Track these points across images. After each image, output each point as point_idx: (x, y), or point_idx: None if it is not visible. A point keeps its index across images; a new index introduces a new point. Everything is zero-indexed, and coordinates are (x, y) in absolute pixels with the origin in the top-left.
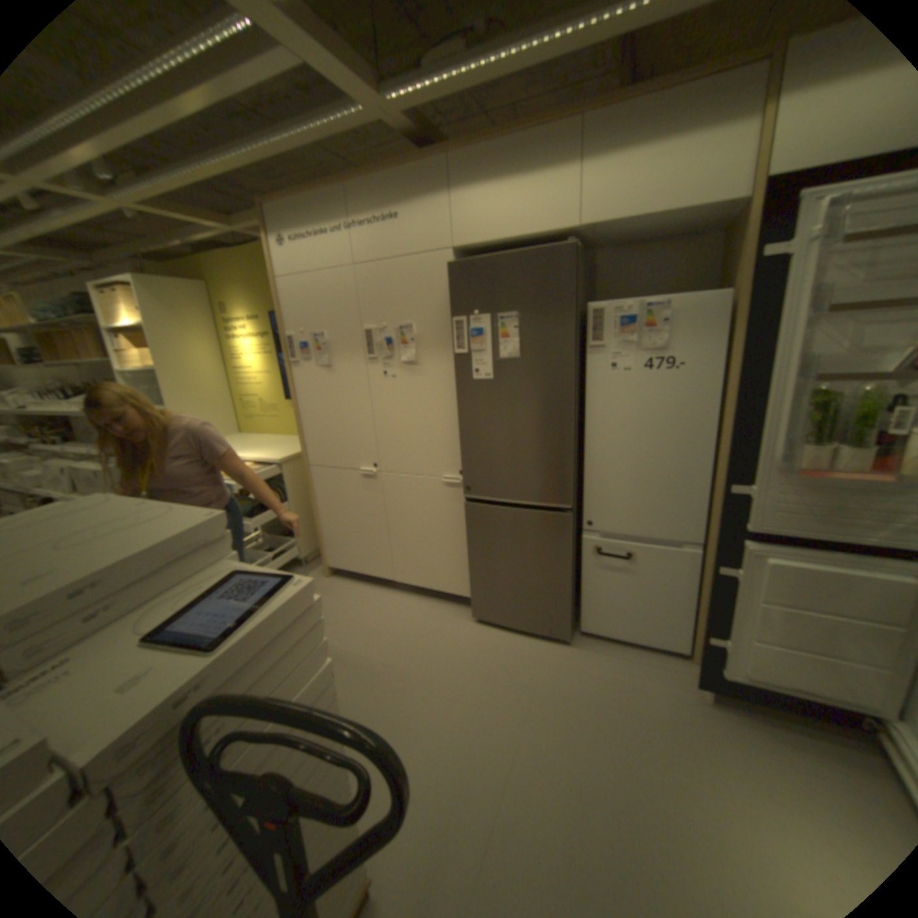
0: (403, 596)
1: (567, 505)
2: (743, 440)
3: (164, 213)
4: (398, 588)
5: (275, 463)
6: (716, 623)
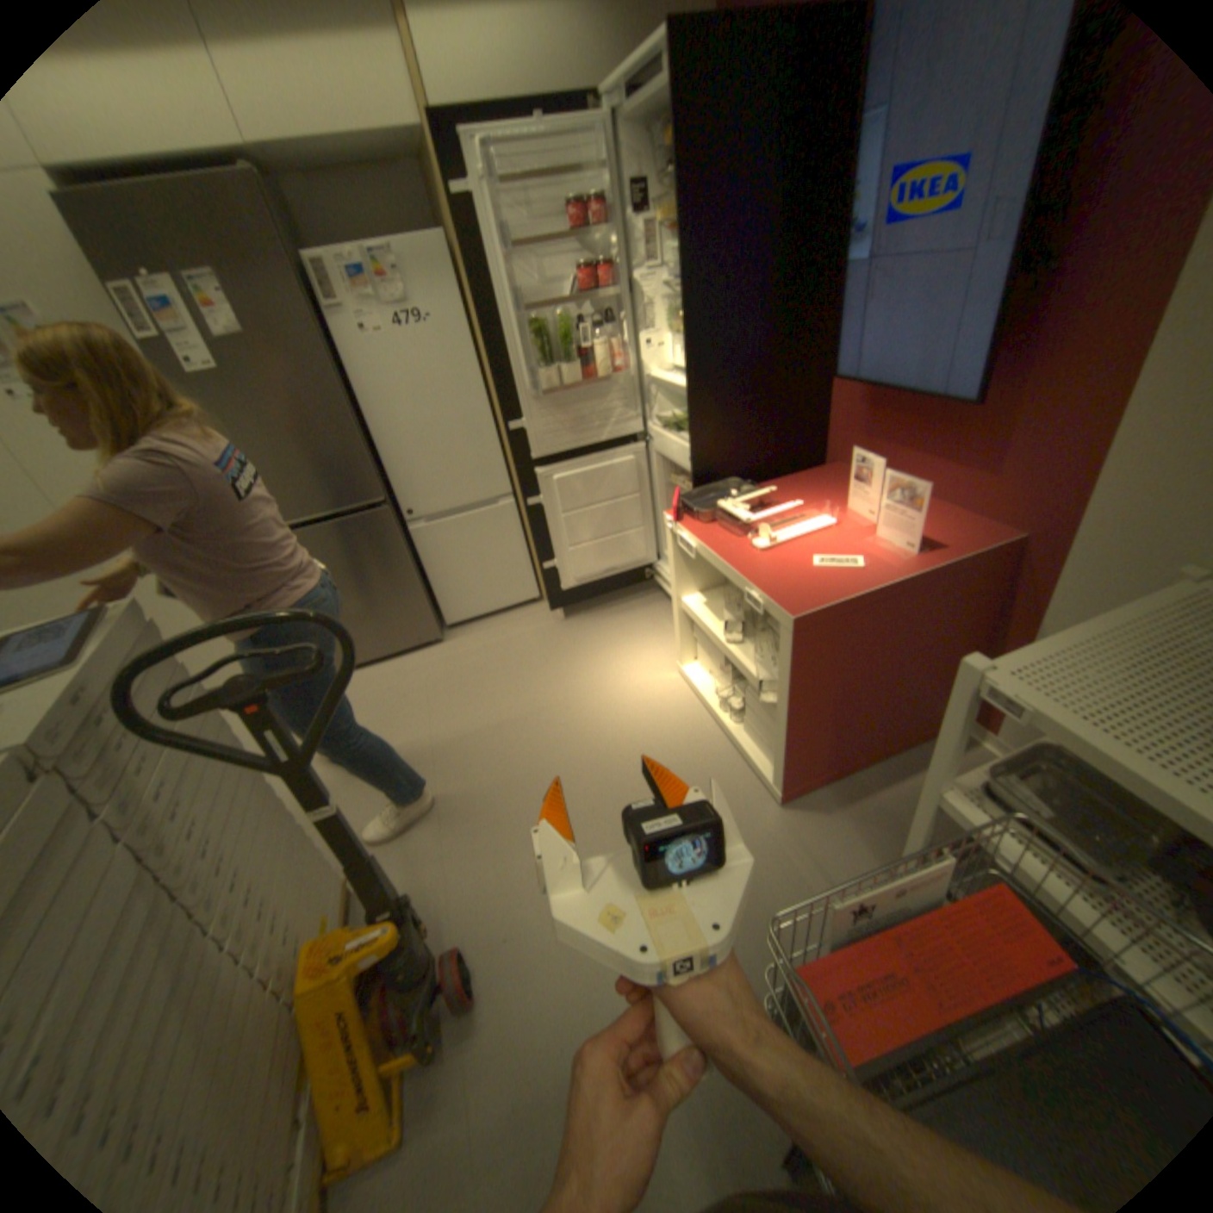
0: None
1: (378, 499)
2: (500, 380)
3: None
4: None
5: None
6: (541, 550)
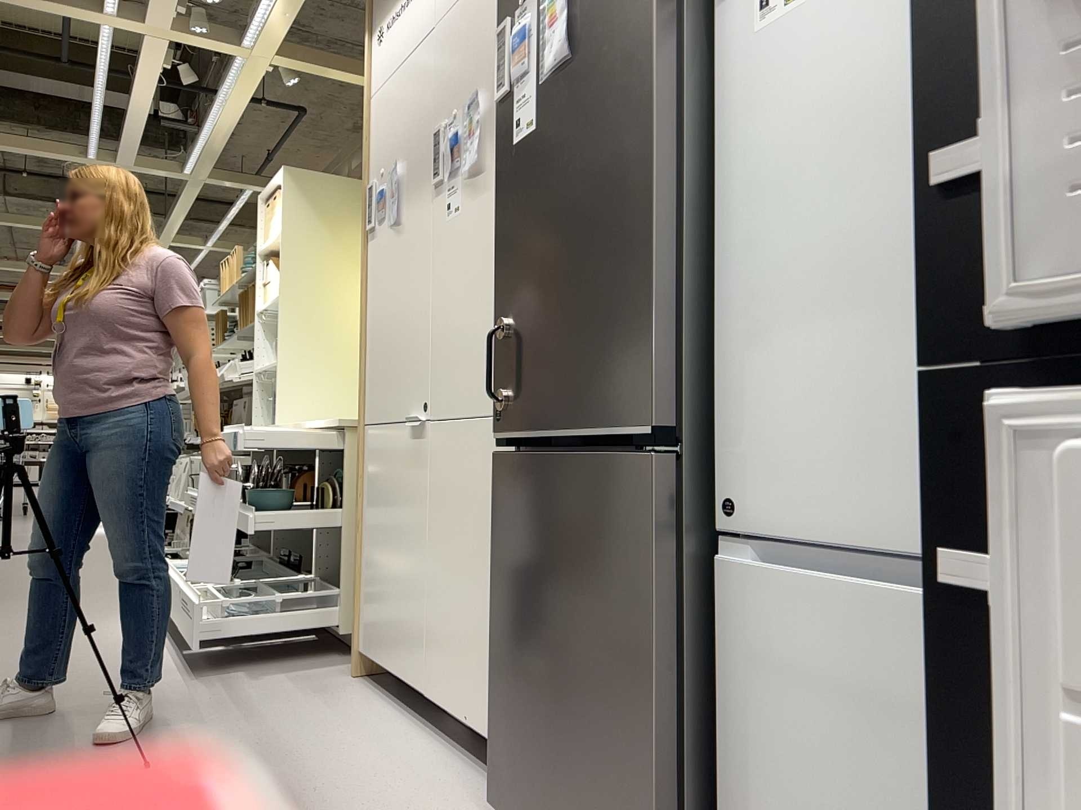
0: (425, 738)
1: (647, 430)
2: None
3: (315, 68)
4: (436, 724)
5: (340, 431)
6: None
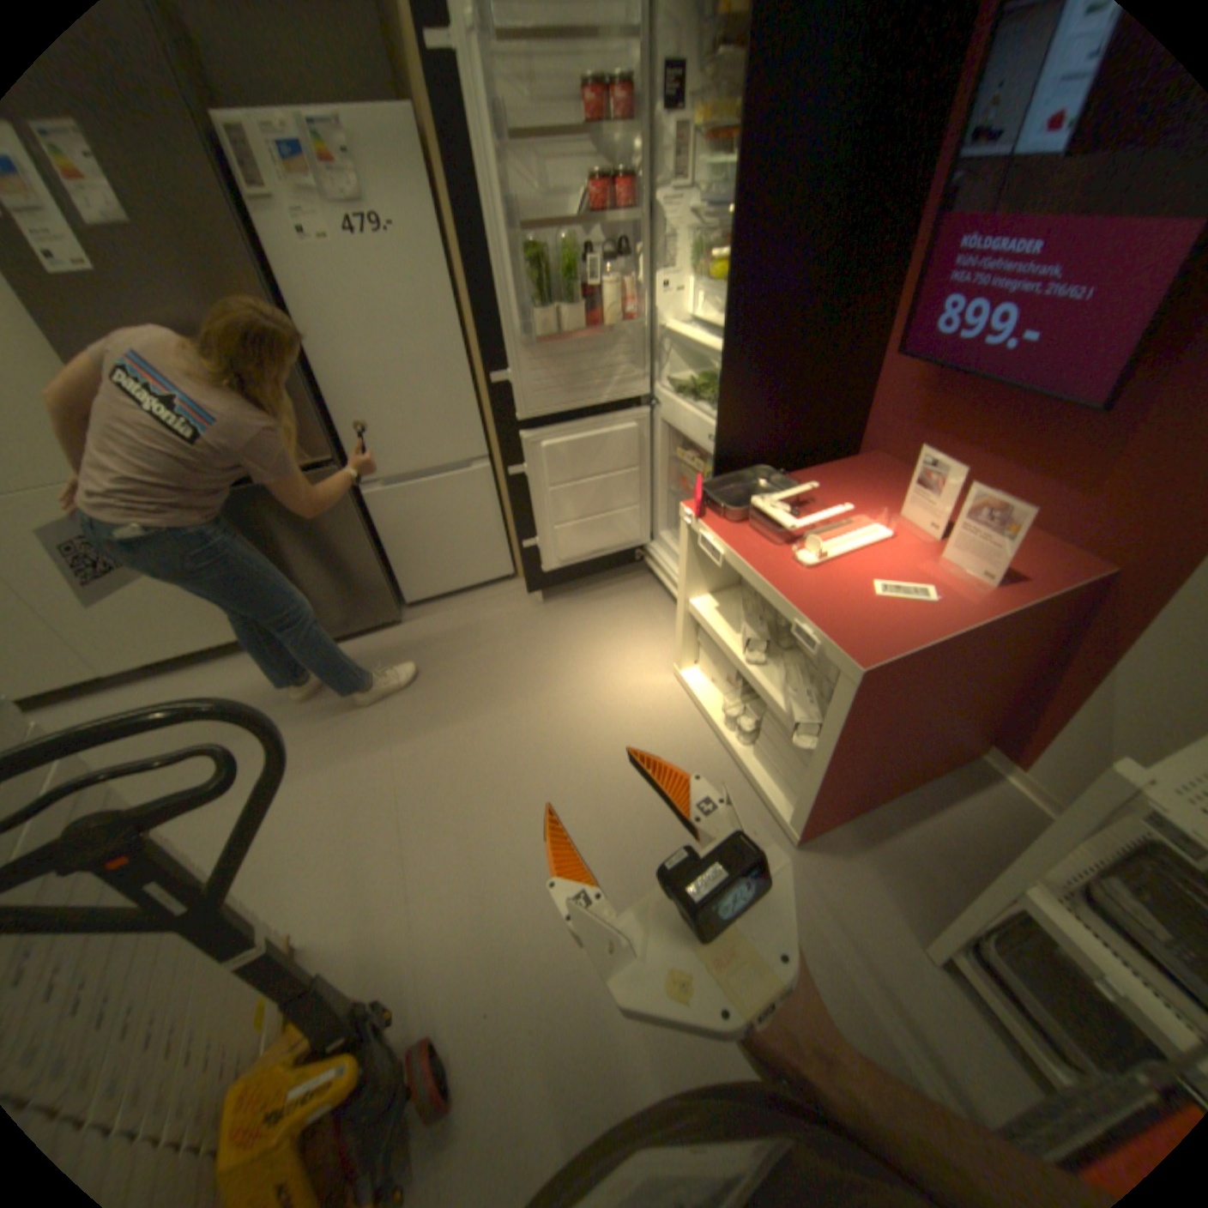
0: (130, 690)
1: (324, 457)
2: (483, 317)
3: None
4: (112, 685)
5: None
6: (521, 526)
